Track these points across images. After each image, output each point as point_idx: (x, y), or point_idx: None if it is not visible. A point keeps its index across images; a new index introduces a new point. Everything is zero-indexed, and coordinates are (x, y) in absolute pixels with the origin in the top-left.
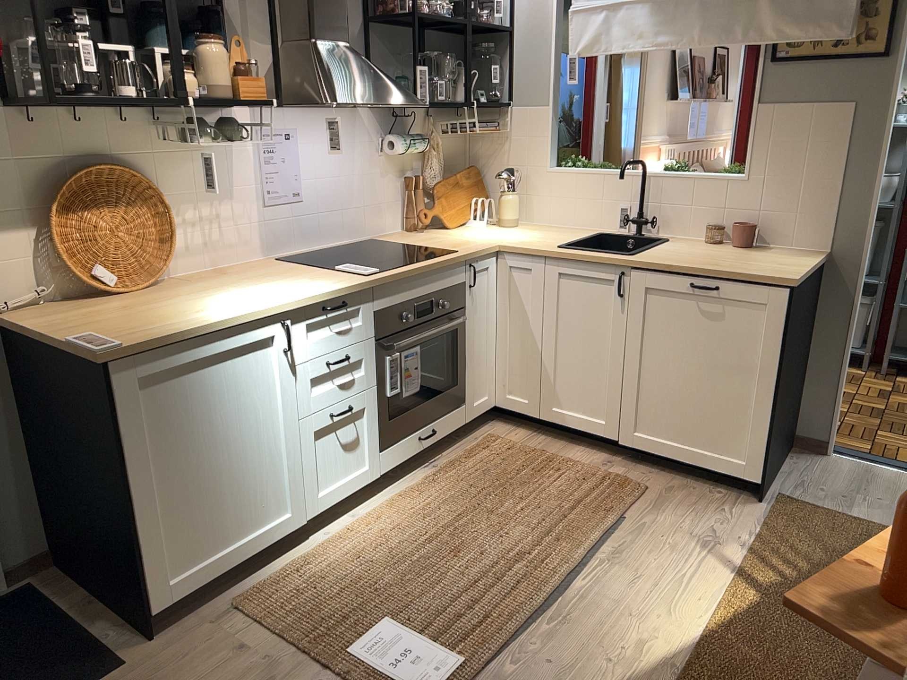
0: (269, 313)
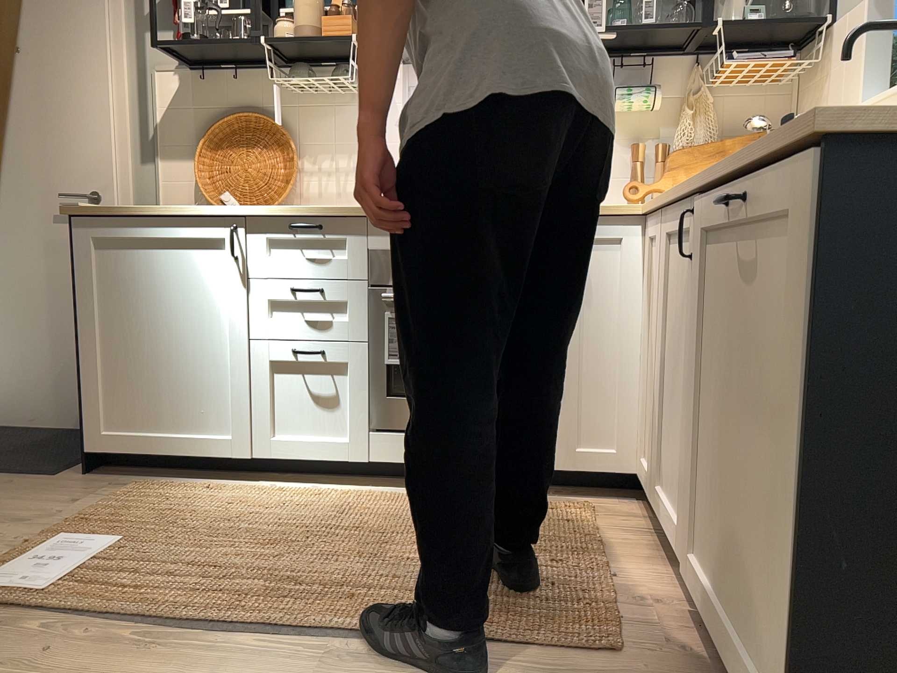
0: (216, 212)
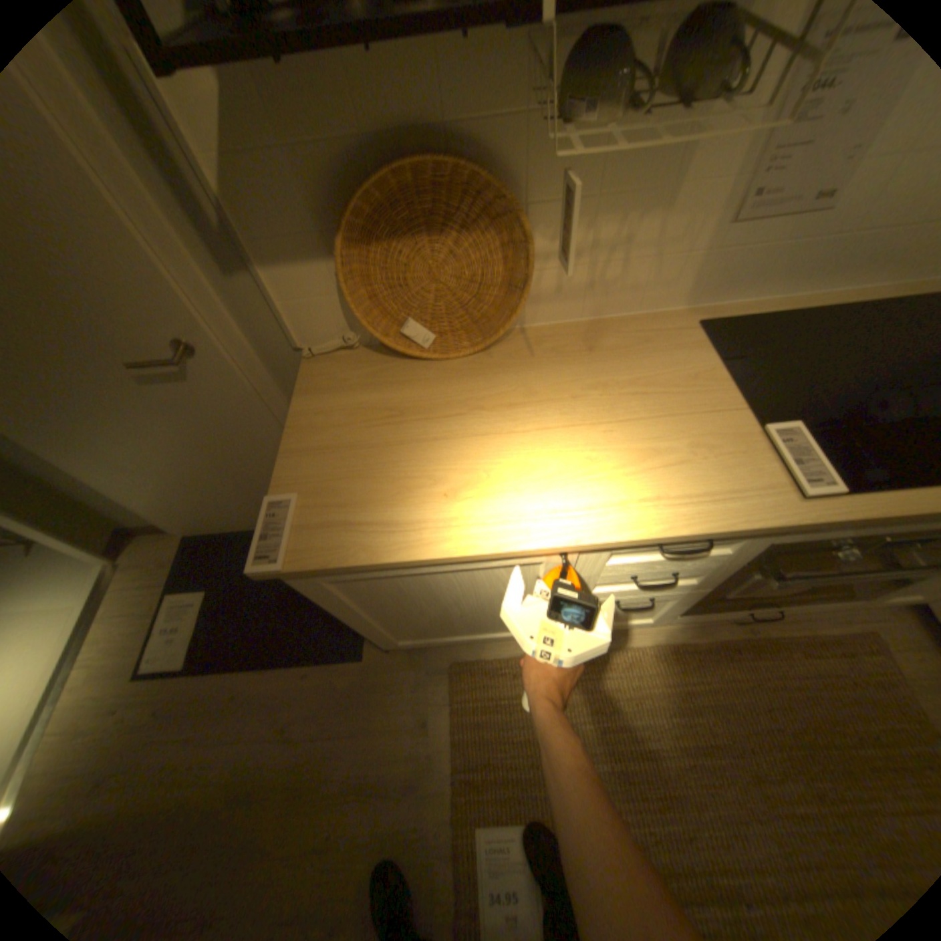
0: (539, 552)
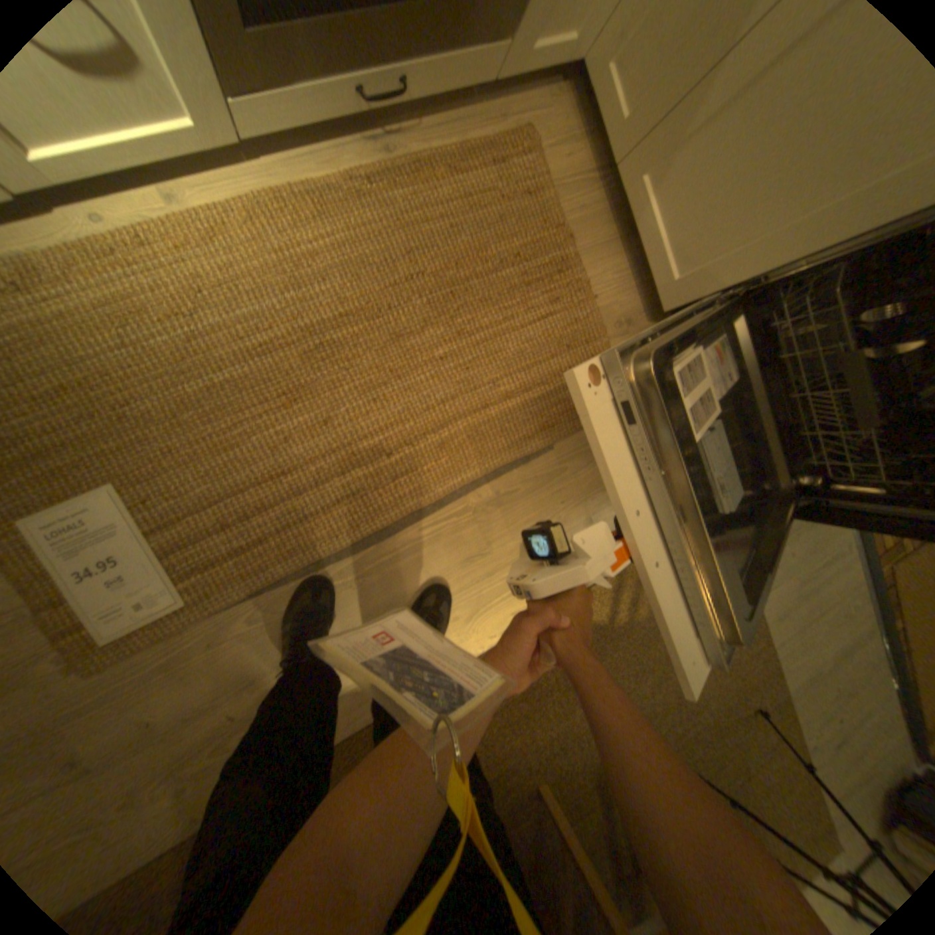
0: None
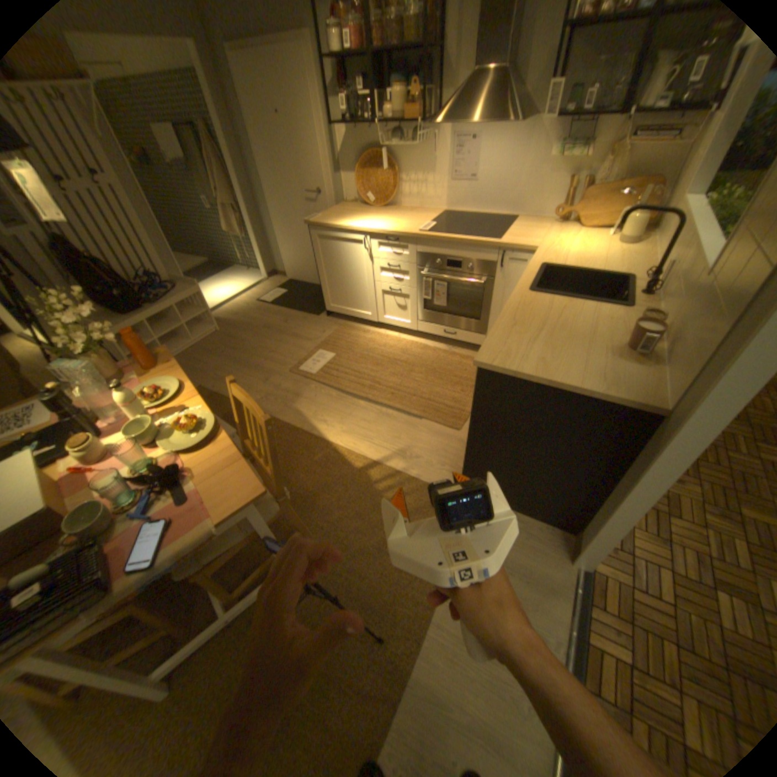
0: (357, 230)
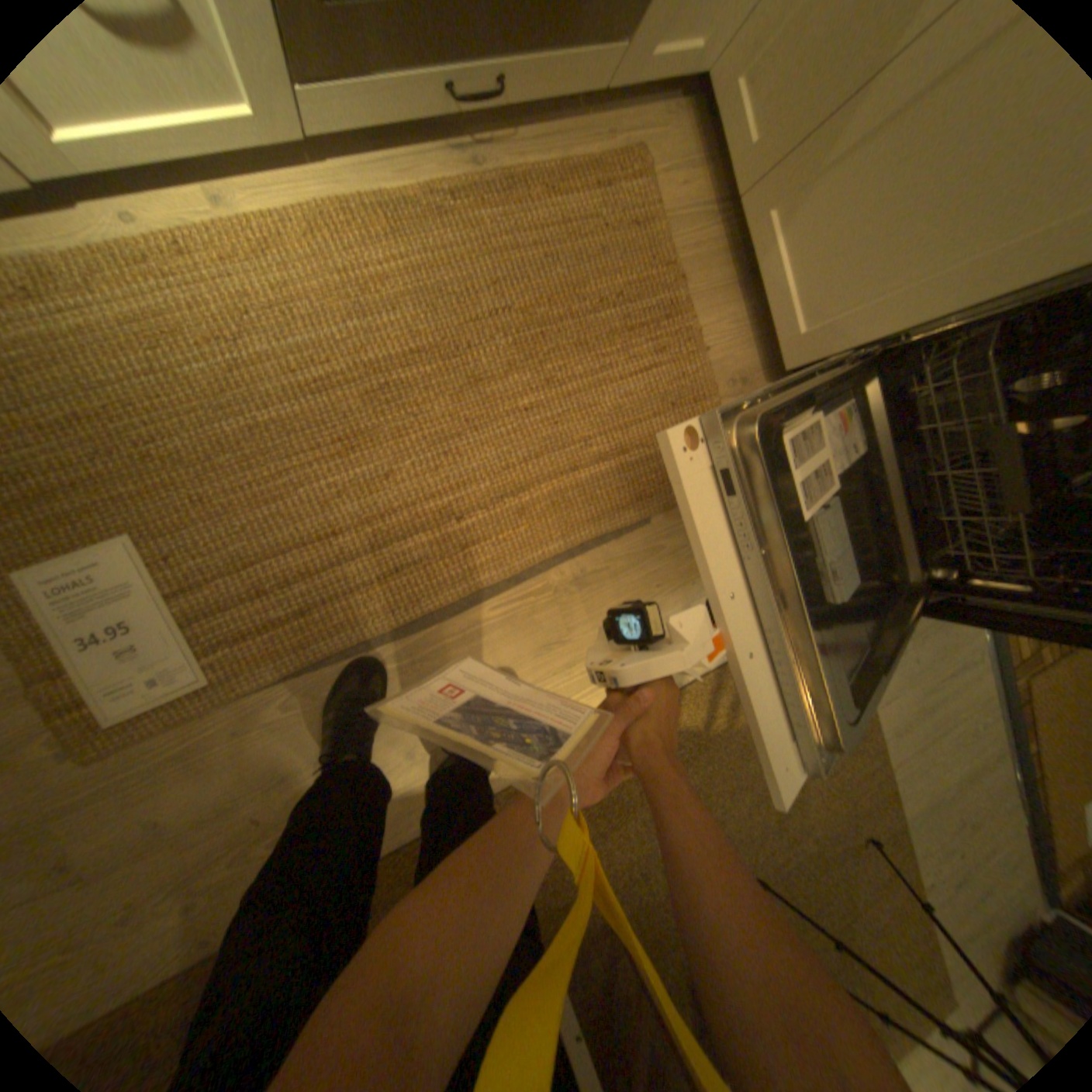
0: None
